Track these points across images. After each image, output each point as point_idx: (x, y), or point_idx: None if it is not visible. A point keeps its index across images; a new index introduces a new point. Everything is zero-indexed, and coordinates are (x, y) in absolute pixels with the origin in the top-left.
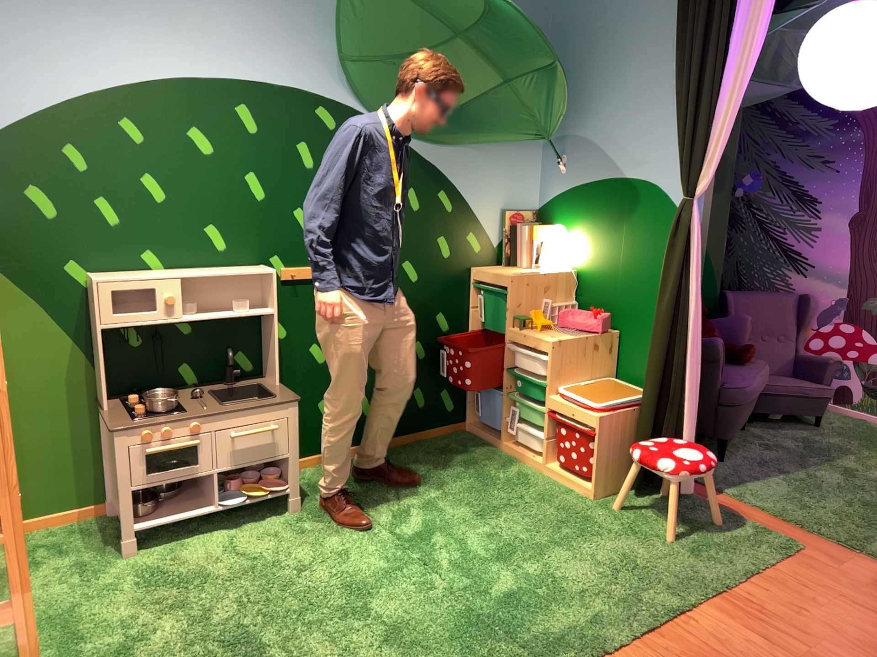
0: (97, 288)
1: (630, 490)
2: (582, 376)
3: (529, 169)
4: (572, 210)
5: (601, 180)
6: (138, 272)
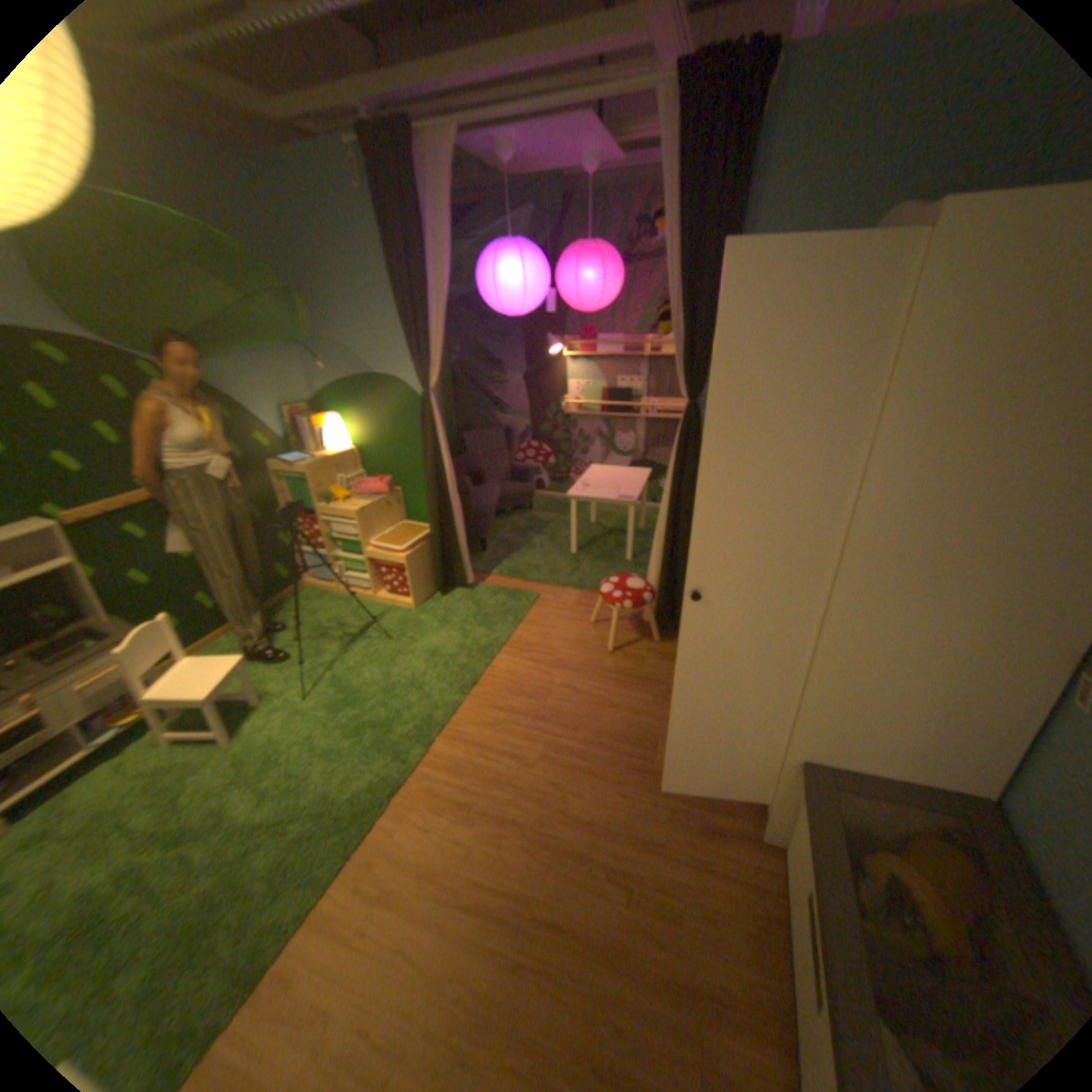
0: None
1: (437, 594)
2: (384, 529)
3: (292, 370)
4: (341, 401)
5: (357, 377)
6: None
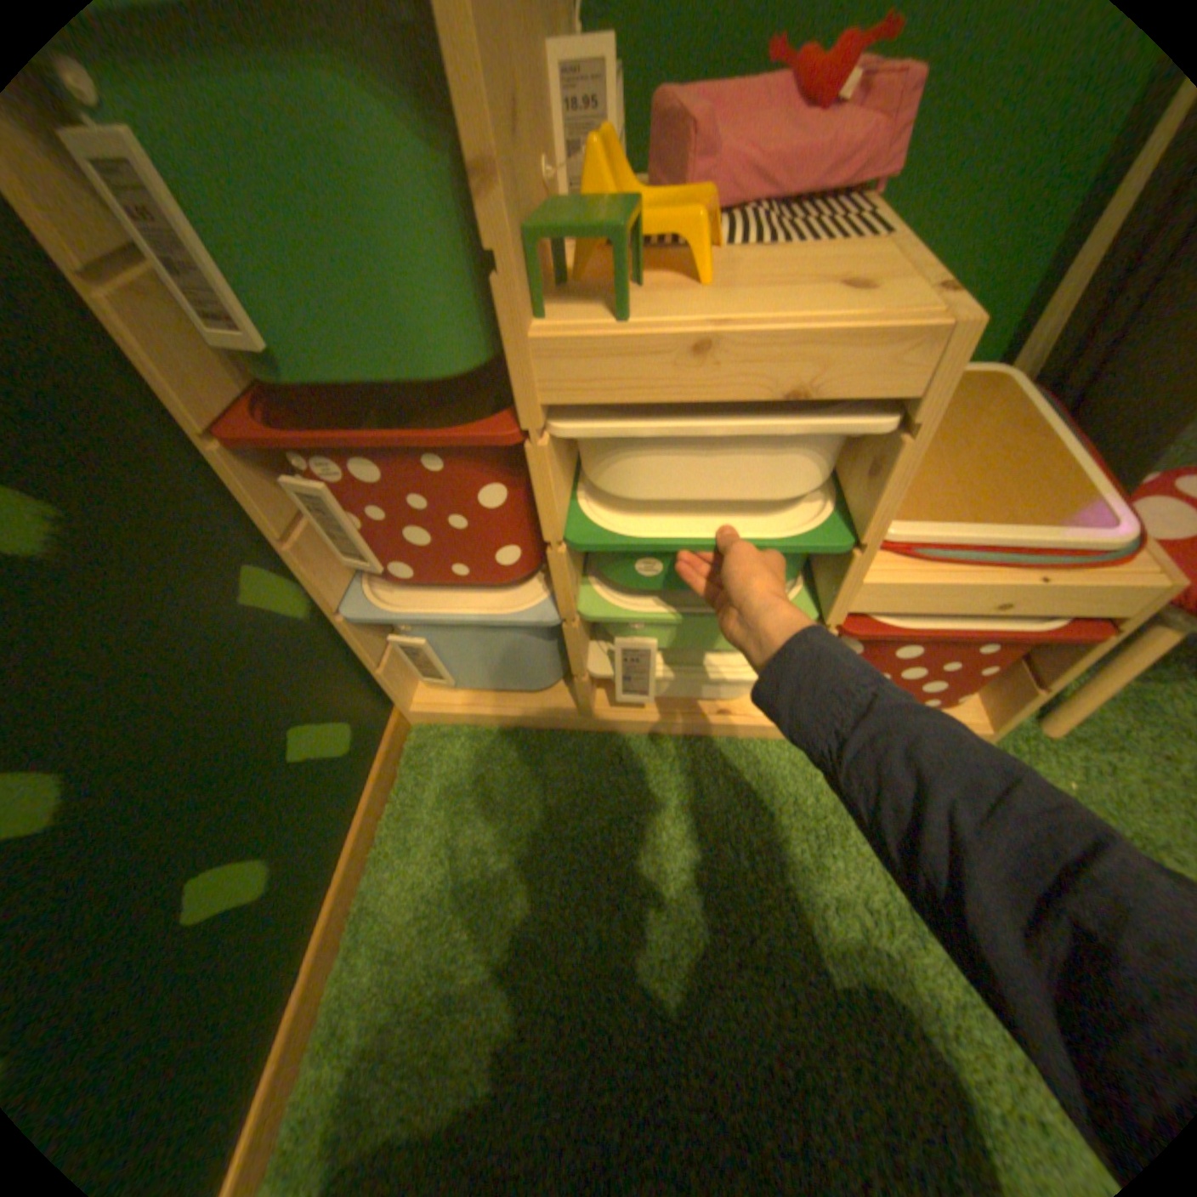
0: None
1: None
2: None
3: None
4: None
5: None
6: None
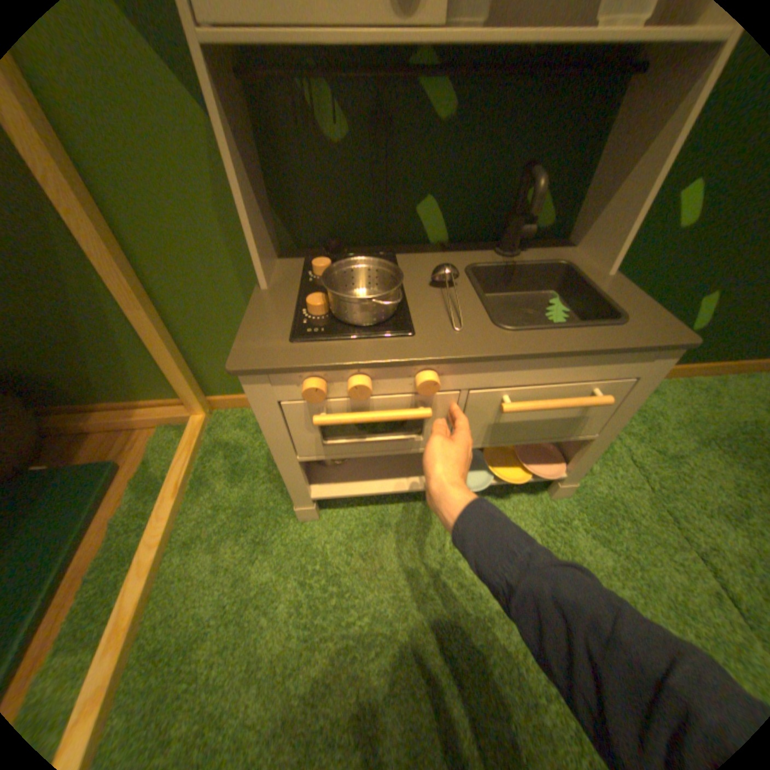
0: None
1: None
2: None
3: None
4: None
5: None
6: None
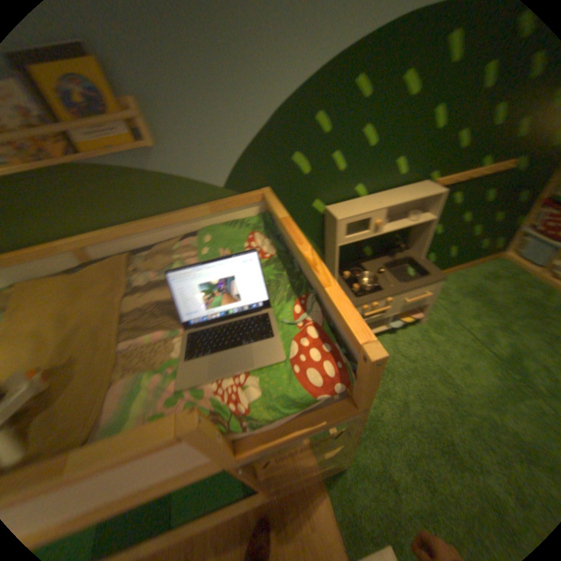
0: (338, 223)
1: None
2: None
3: None
4: None
5: None
6: (355, 202)
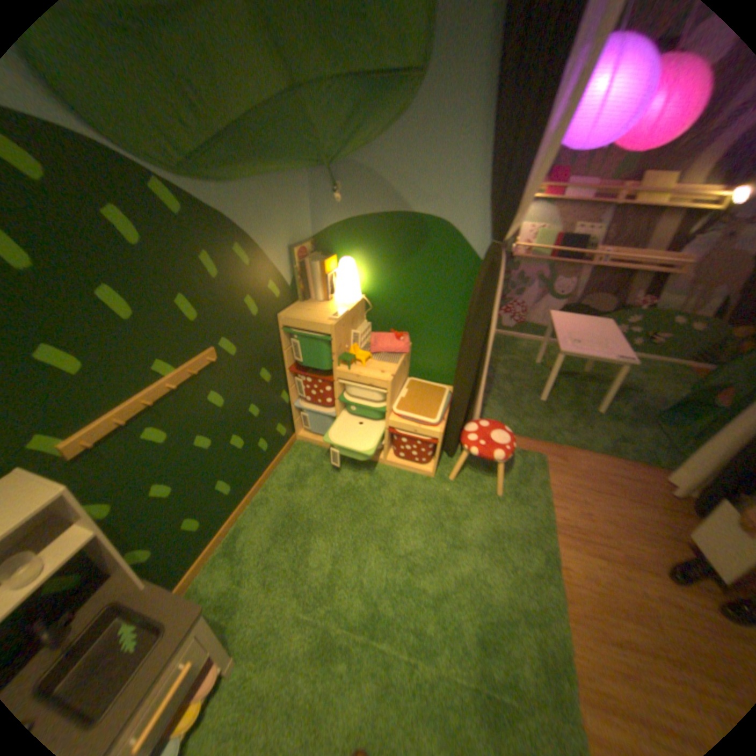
0: None
1: (441, 453)
2: (398, 390)
3: (301, 198)
4: (353, 241)
5: (385, 214)
6: None
